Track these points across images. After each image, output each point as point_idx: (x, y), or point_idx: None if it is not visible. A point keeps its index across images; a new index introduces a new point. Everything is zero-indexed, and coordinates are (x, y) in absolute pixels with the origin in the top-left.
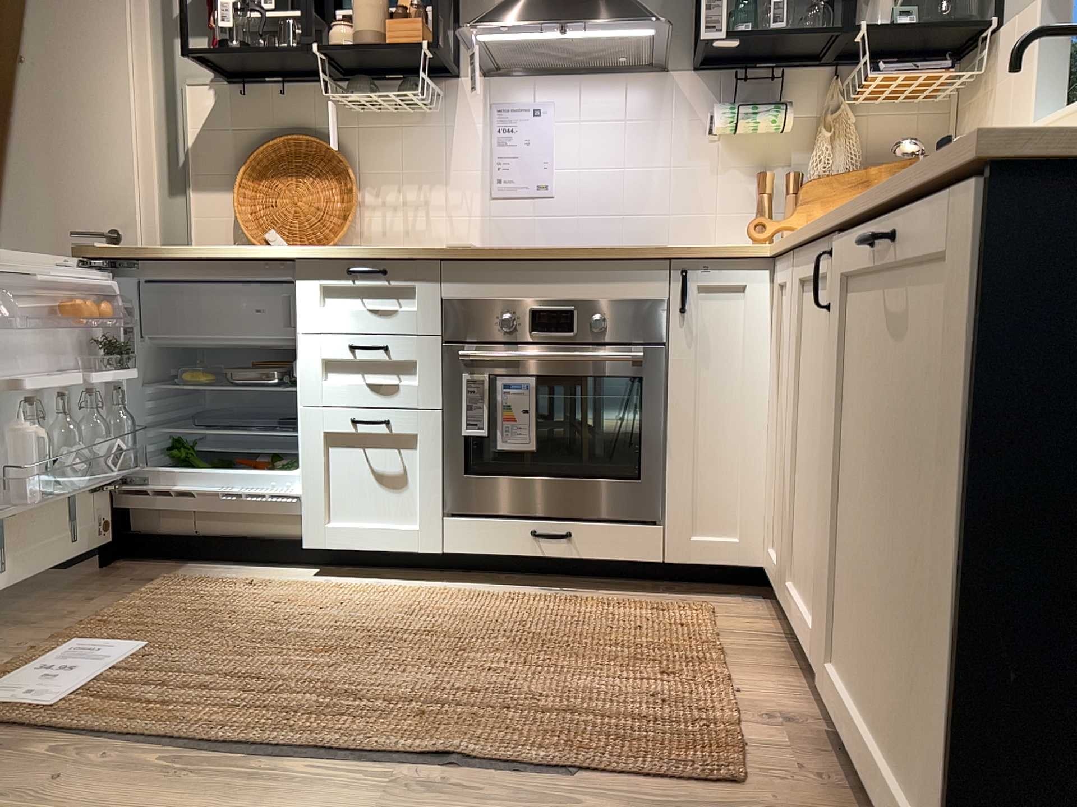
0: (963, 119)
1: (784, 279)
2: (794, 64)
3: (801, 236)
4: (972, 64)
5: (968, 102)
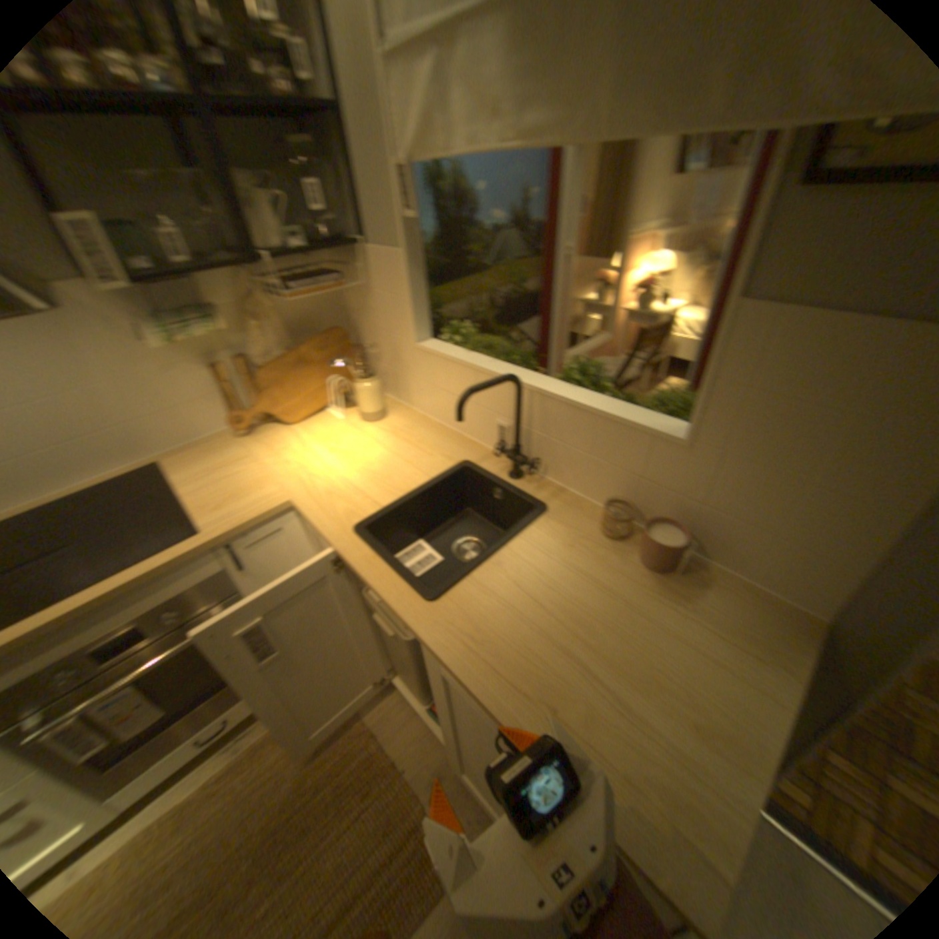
0: (344, 292)
1: (310, 527)
2: (191, 257)
3: (343, 558)
4: (341, 252)
5: (347, 282)
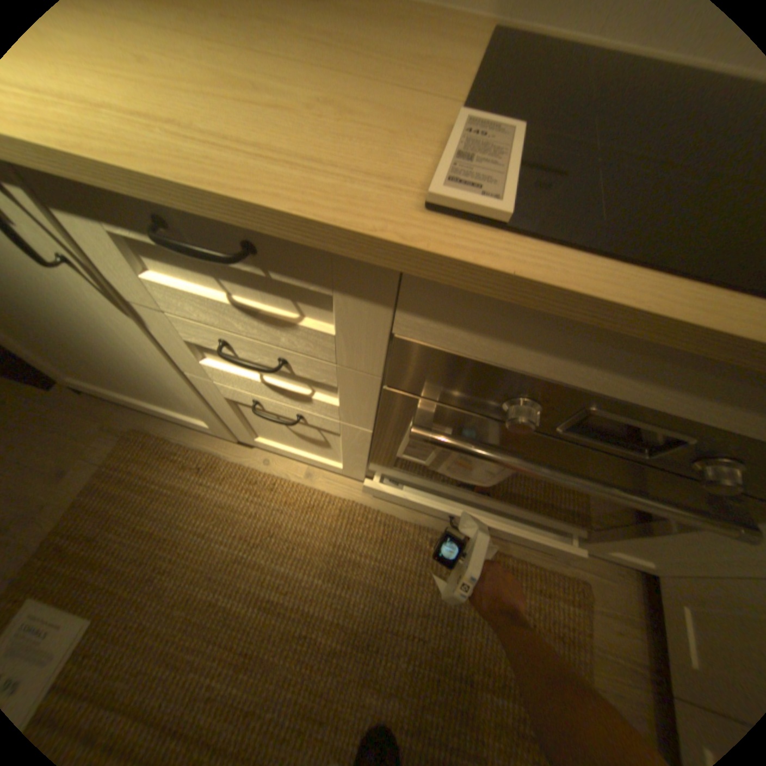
0: None
1: None
2: None
3: None
4: None
5: None
